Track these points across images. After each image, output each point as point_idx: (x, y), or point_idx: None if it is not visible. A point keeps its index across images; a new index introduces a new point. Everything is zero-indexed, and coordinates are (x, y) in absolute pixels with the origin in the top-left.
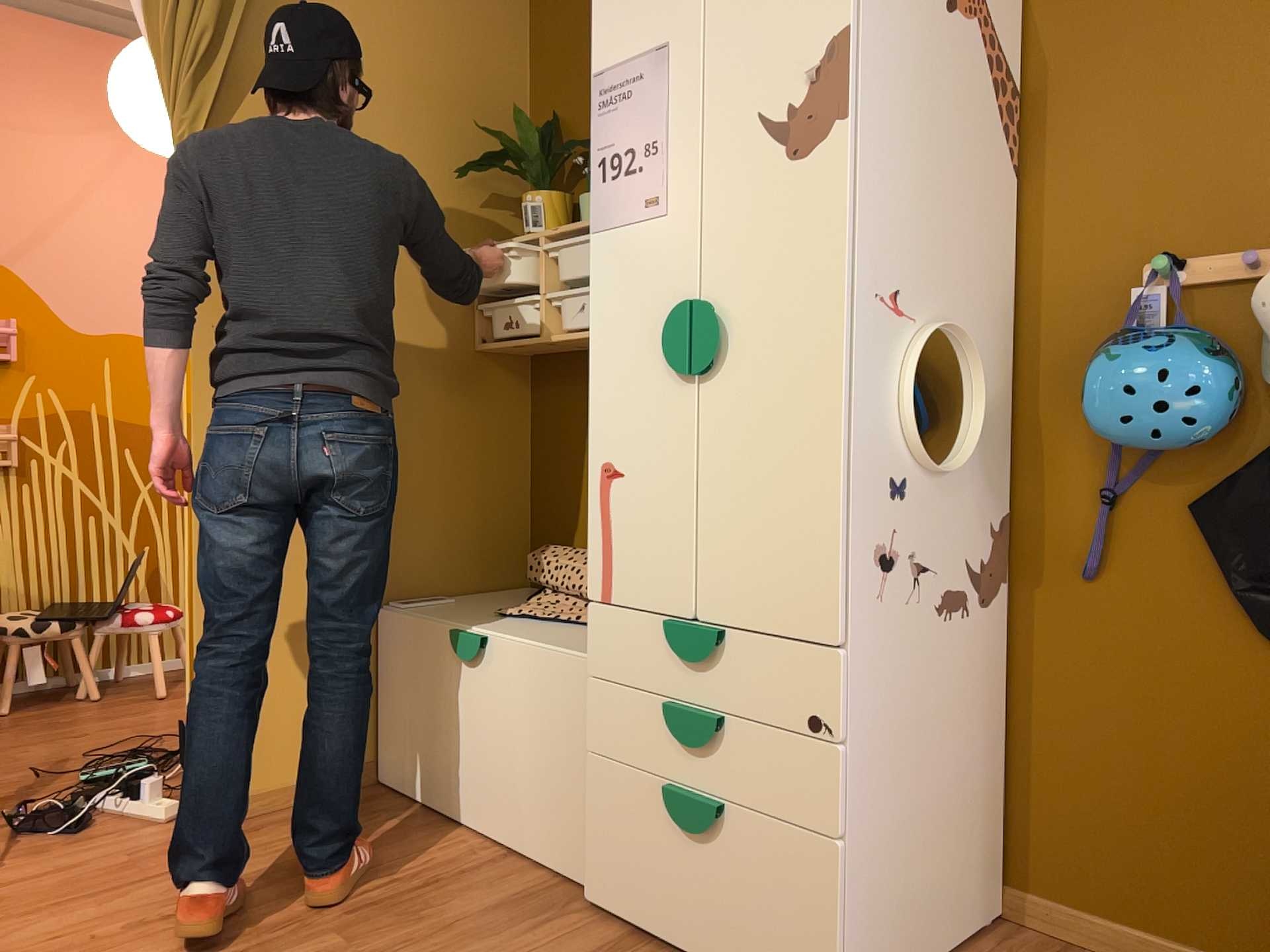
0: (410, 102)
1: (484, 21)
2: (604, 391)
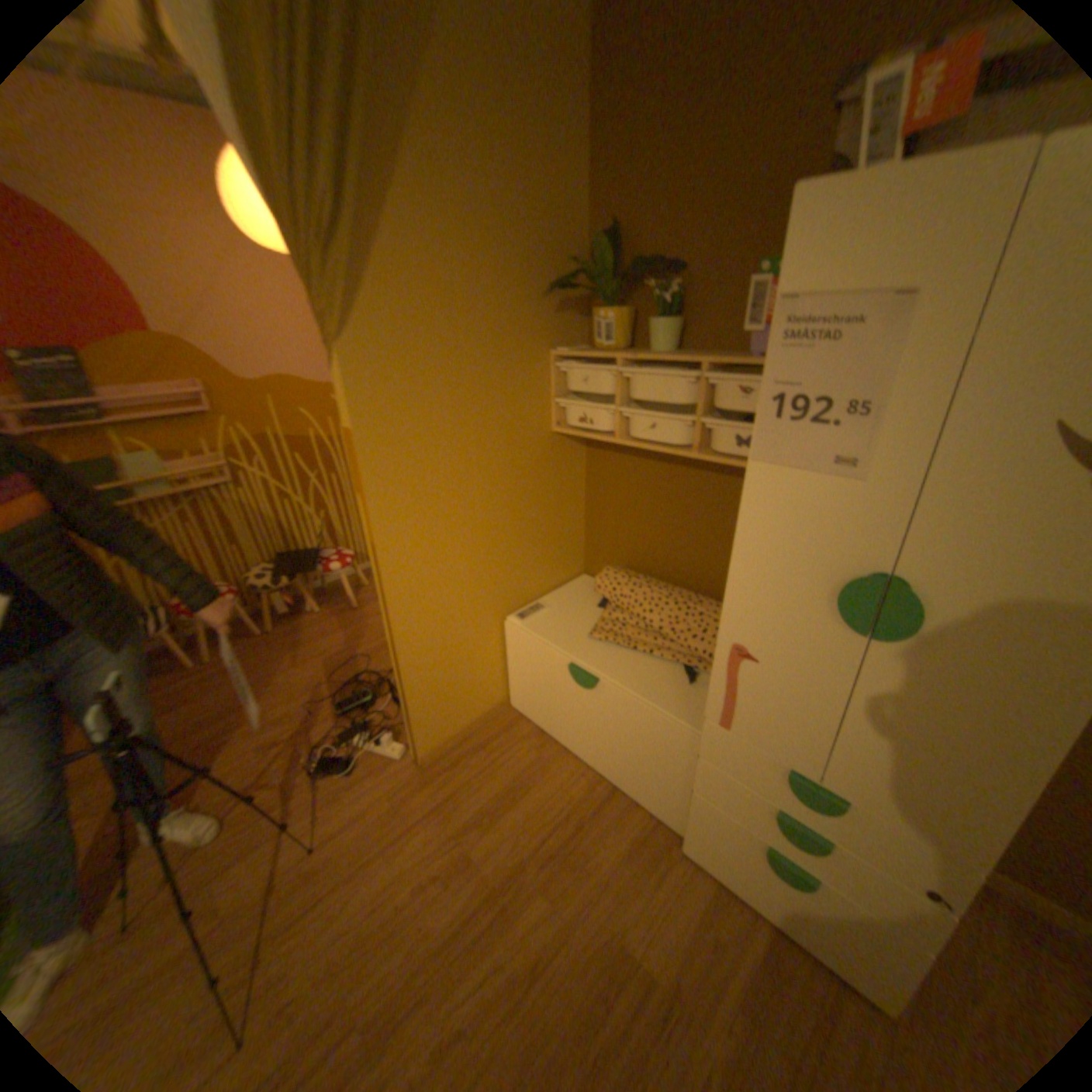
0: (497, 224)
1: (551, 117)
2: (745, 595)
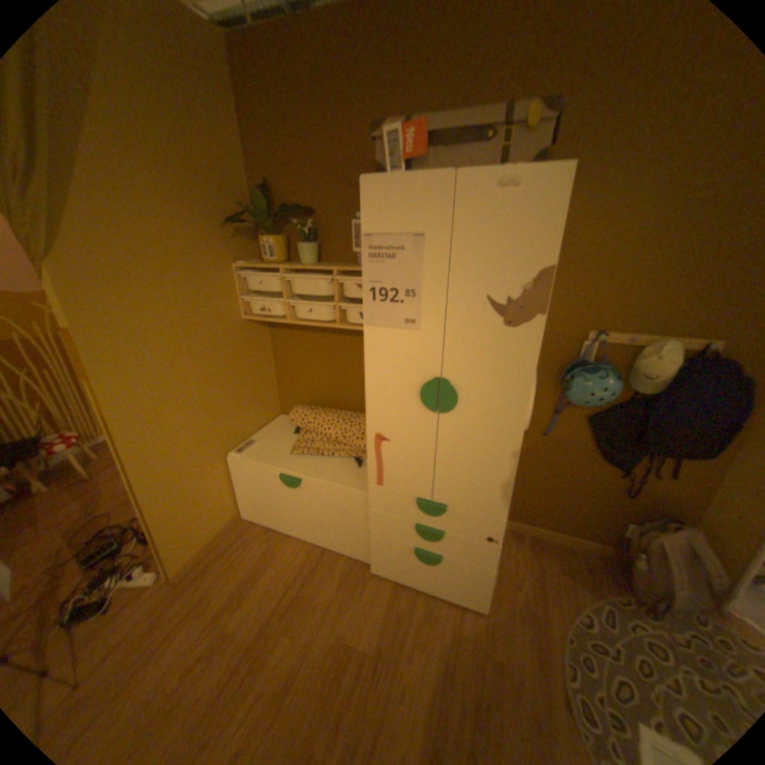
0: (178, 177)
1: (208, 109)
2: (376, 403)
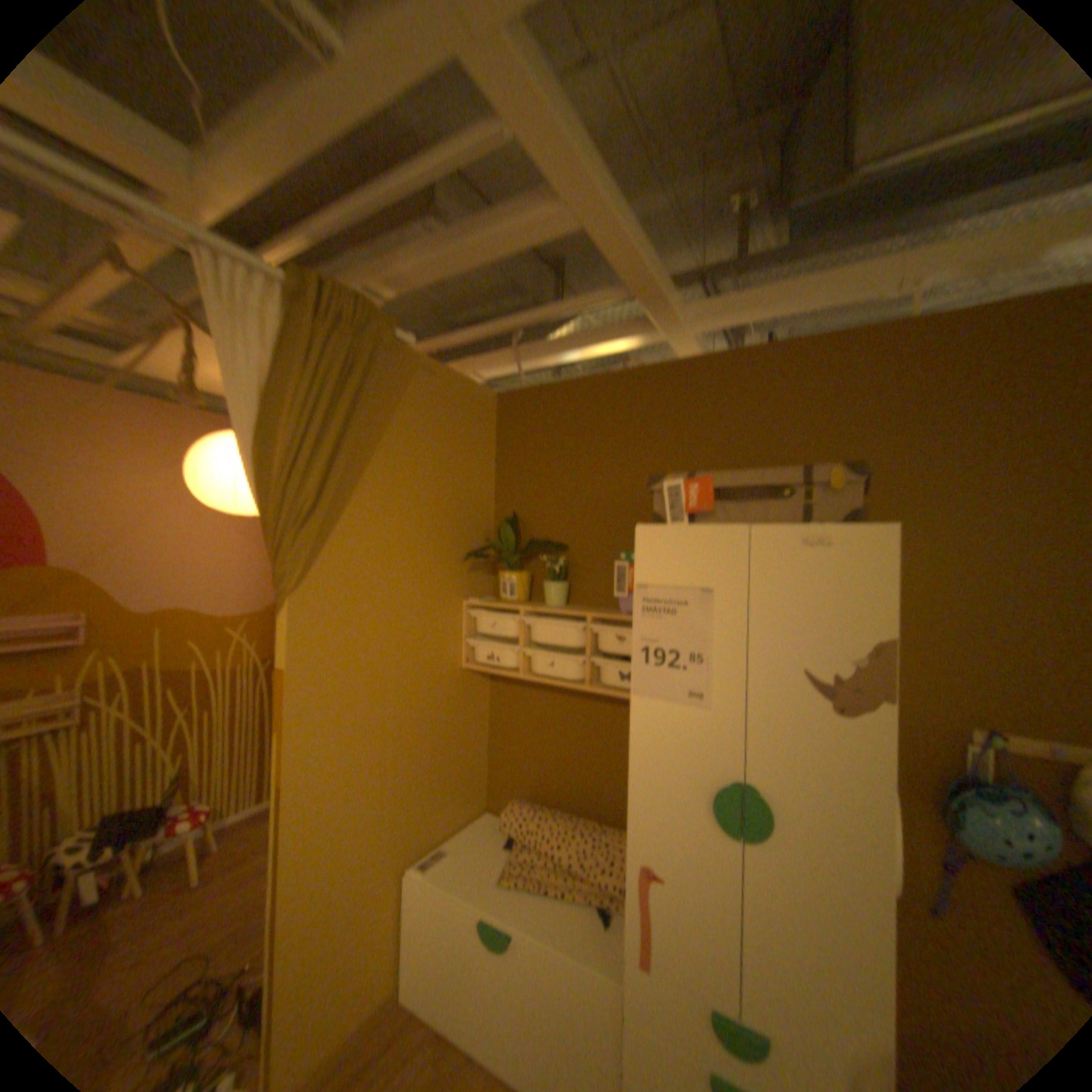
0: (431, 515)
1: (472, 454)
2: (644, 814)
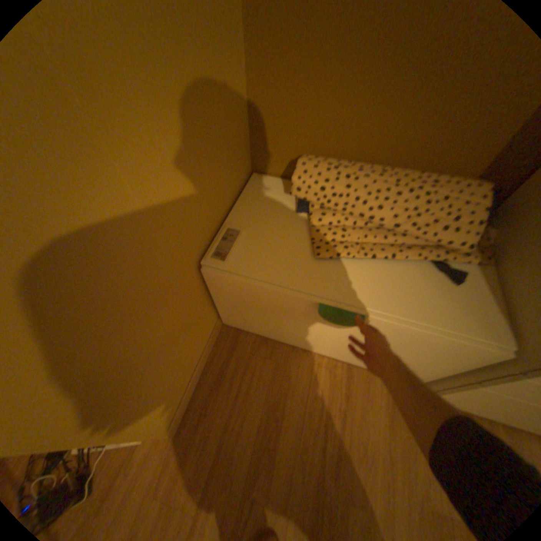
0: None
1: None
2: None
